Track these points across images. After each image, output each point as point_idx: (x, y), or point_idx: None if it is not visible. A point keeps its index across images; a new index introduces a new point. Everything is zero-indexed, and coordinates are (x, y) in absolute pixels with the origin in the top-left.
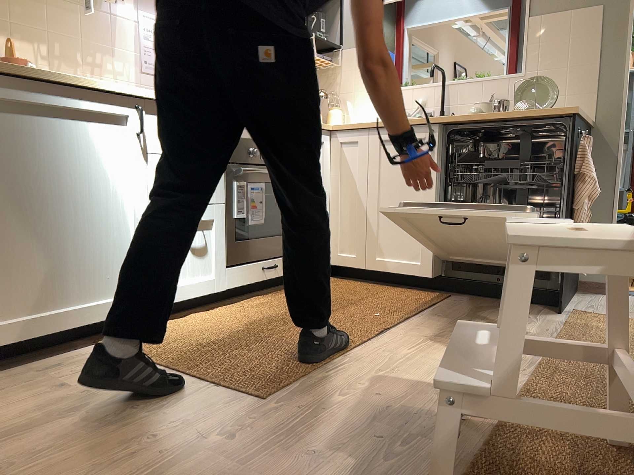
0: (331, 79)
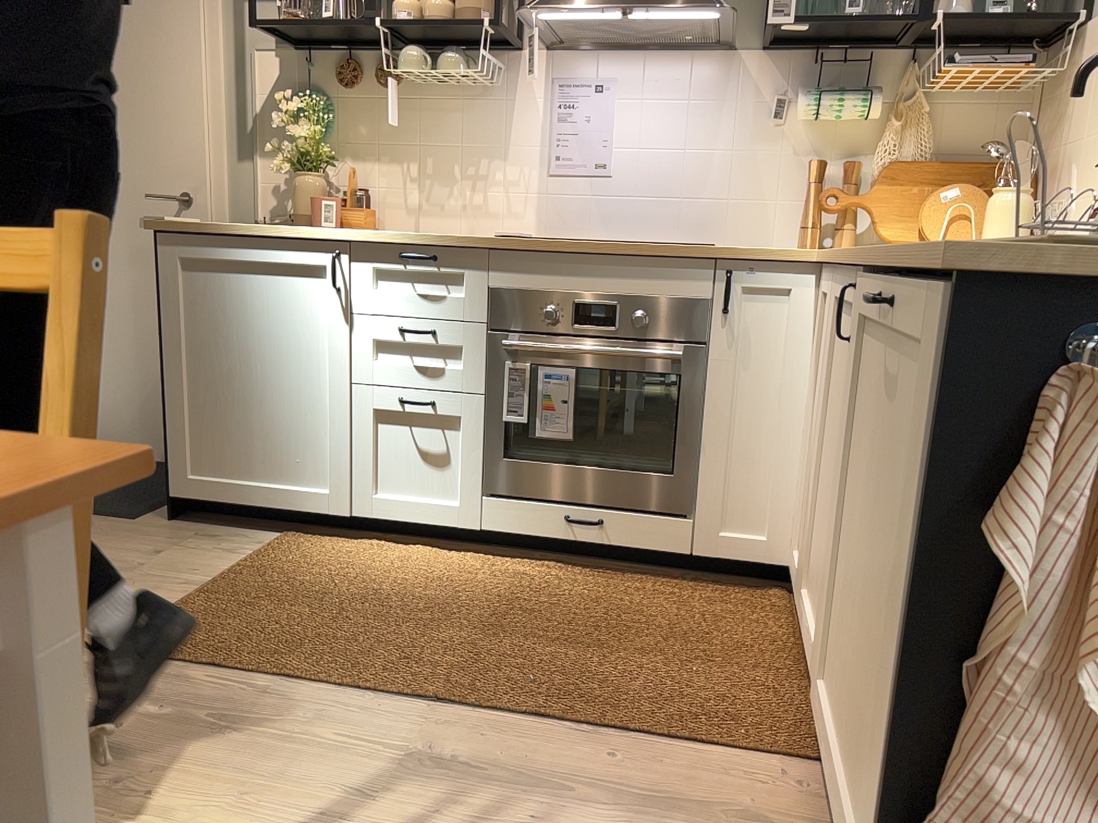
0: (1055, 109)
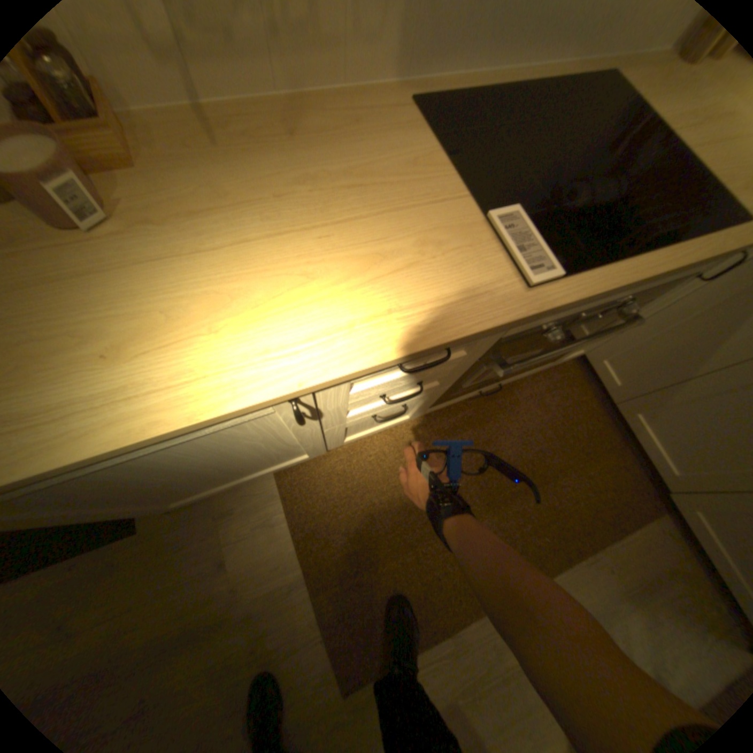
0: None
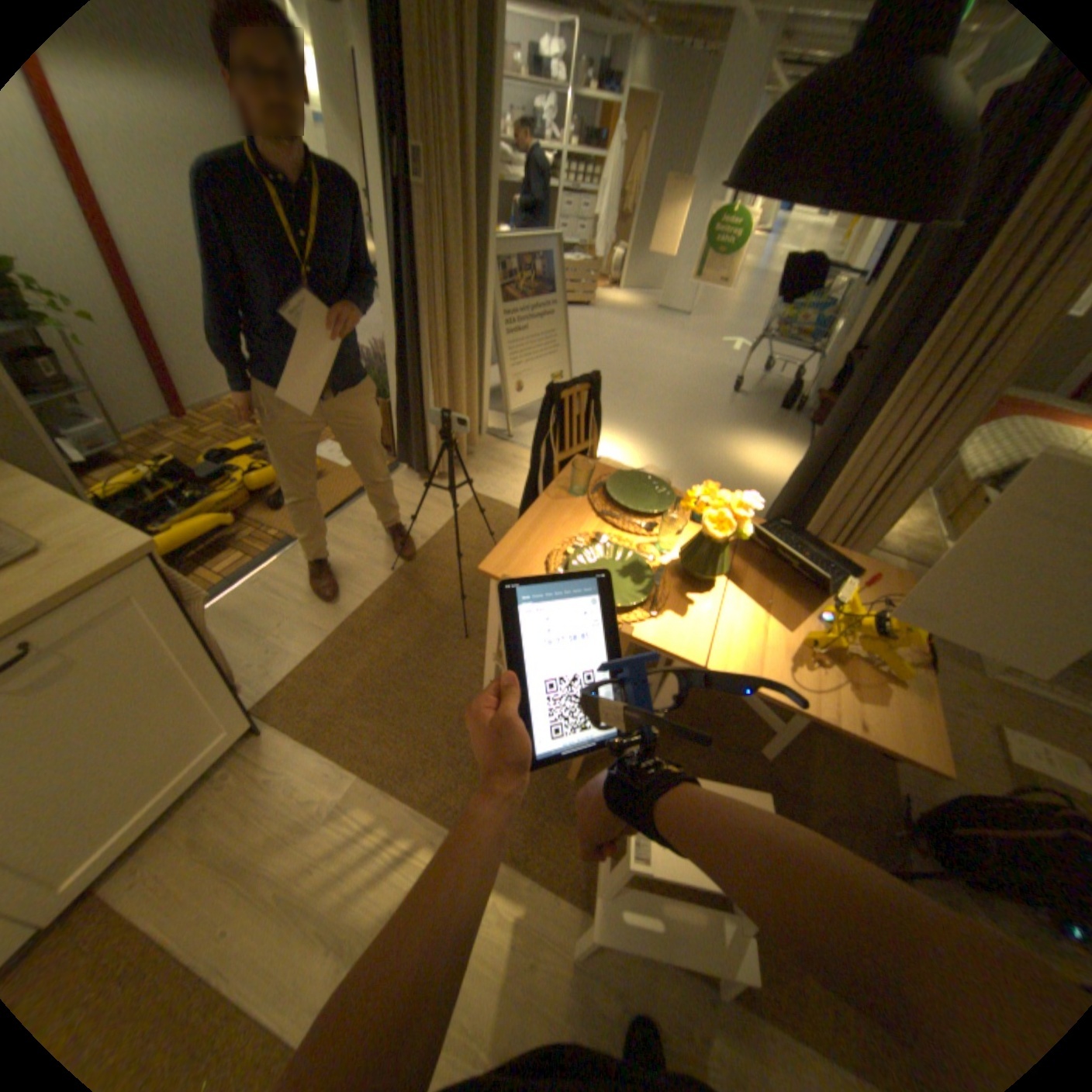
0: None
